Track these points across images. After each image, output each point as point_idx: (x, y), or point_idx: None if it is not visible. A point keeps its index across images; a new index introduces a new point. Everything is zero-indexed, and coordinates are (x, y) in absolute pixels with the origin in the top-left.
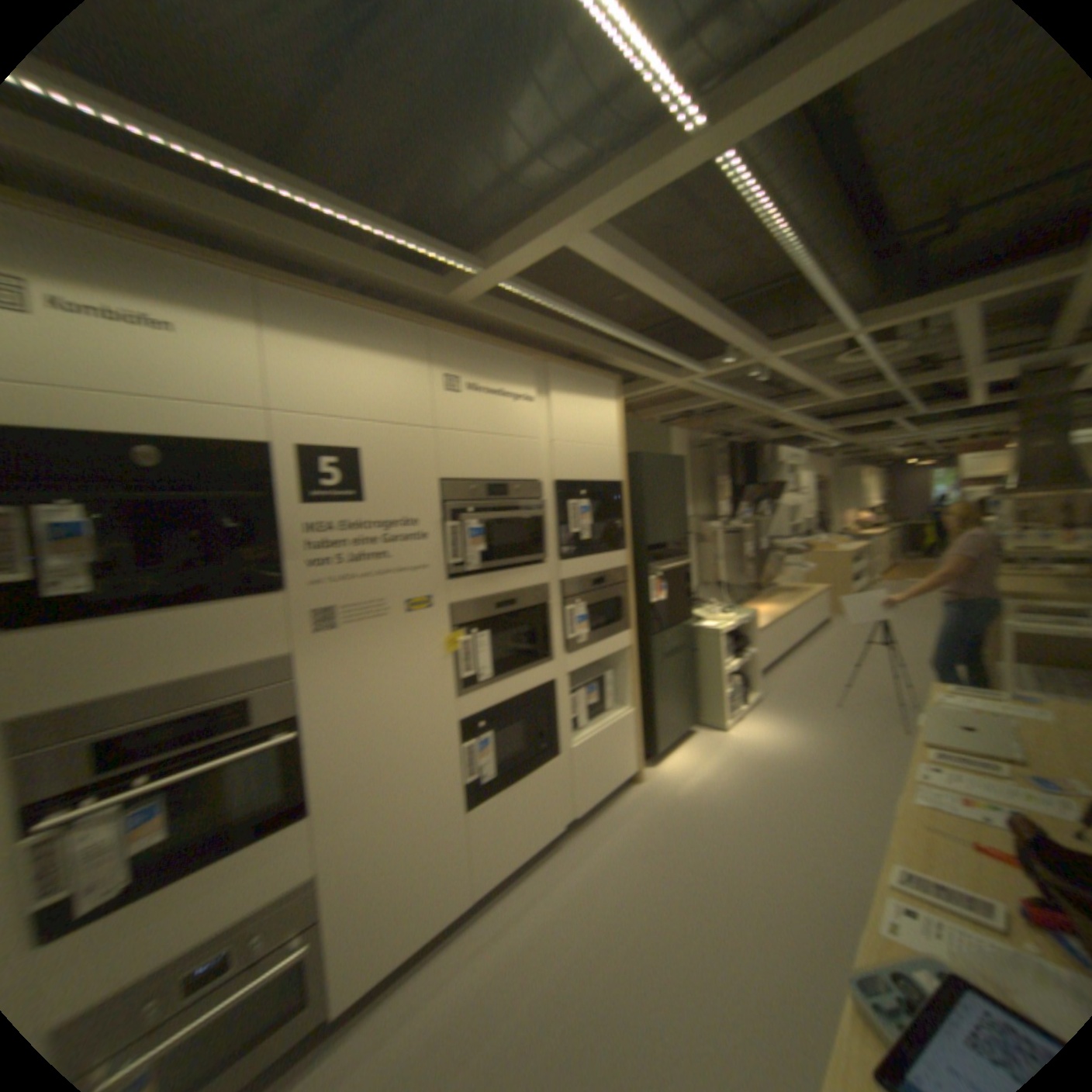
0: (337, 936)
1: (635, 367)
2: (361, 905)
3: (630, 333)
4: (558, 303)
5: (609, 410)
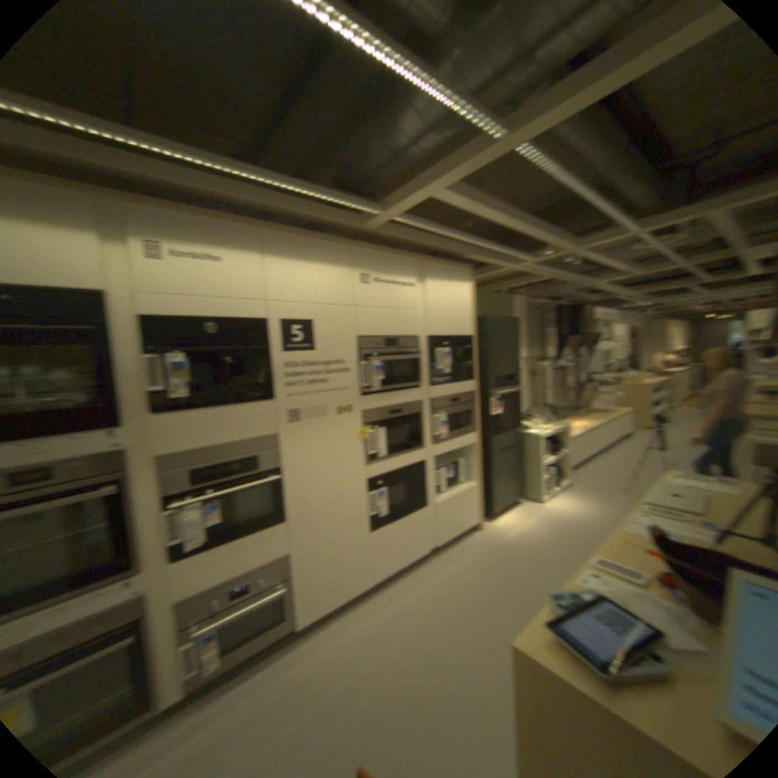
0: (294, 590)
1: (480, 260)
2: (307, 576)
3: (474, 240)
4: (426, 227)
5: (461, 289)
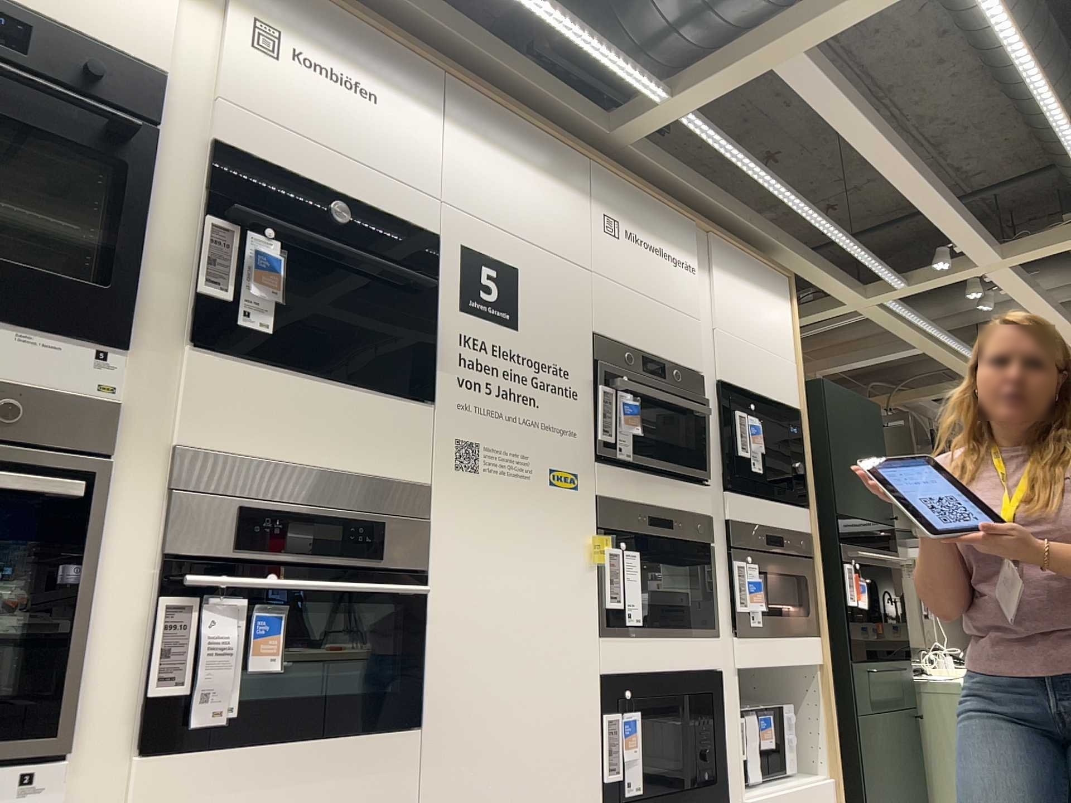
0: None
1: (805, 268)
2: None
3: (811, 208)
4: (737, 151)
5: (778, 309)
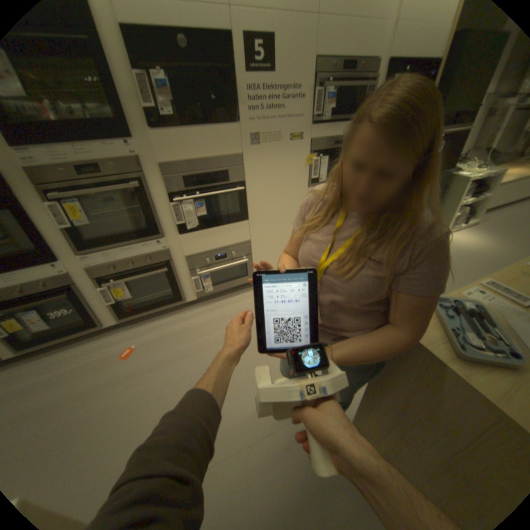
0: (255, 261)
1: None
2: (263, 254)
3: None
4: None
5: None
